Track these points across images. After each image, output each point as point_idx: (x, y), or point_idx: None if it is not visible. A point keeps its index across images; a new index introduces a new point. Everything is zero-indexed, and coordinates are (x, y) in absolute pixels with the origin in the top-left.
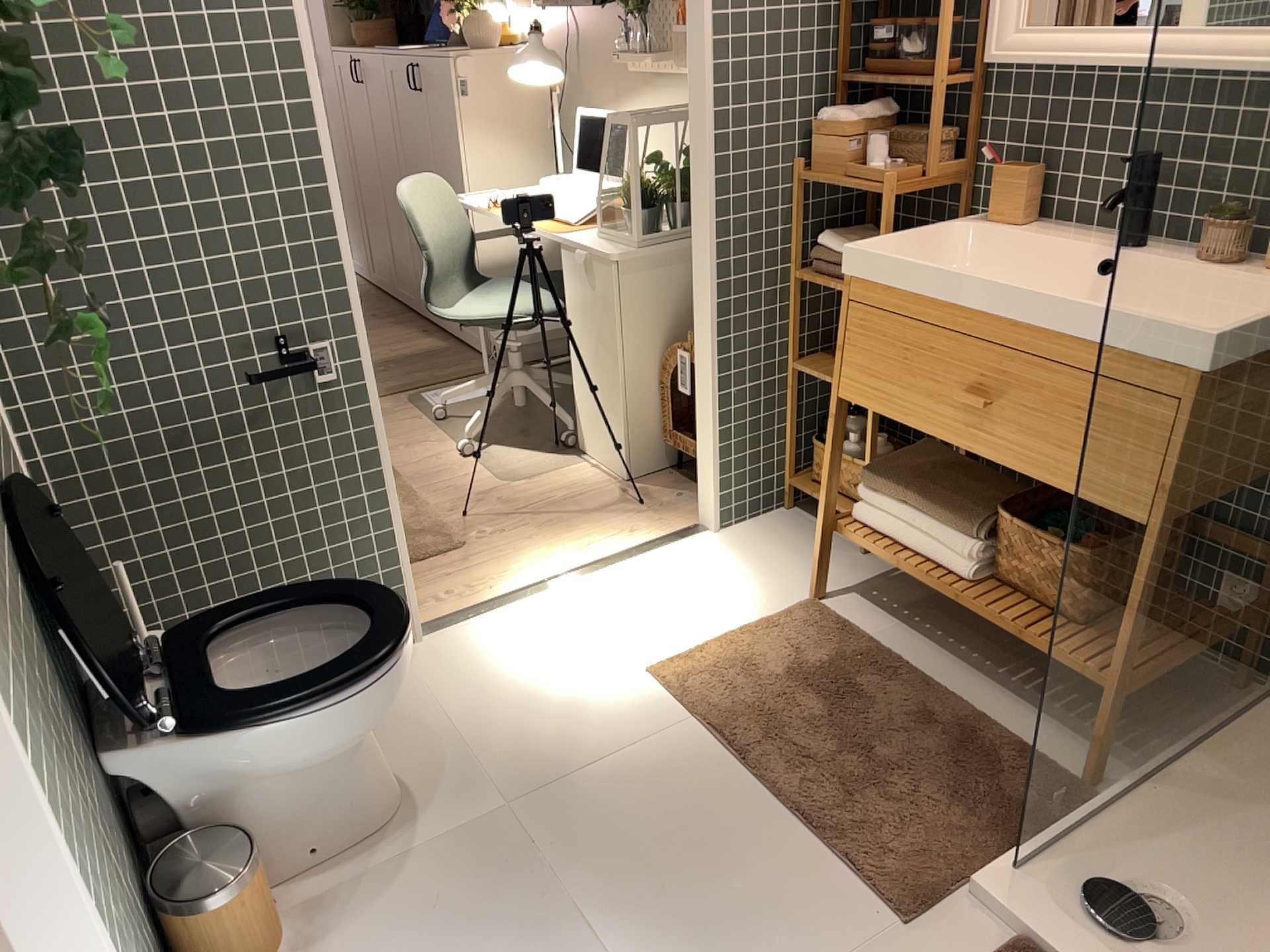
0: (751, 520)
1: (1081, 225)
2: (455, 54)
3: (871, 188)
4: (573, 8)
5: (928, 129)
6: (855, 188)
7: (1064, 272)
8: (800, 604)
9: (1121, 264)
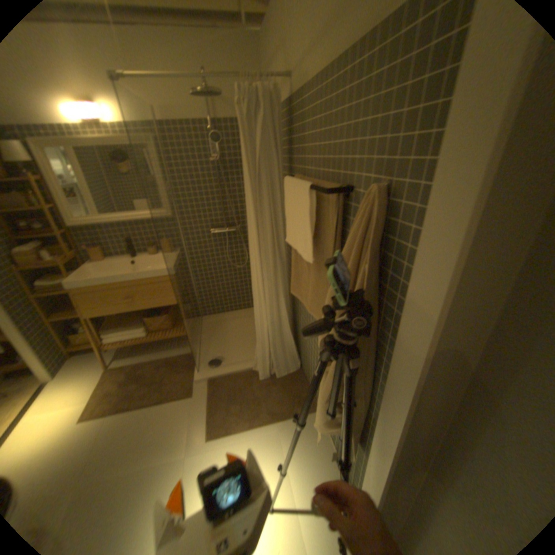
0: (61, 368)
1: (117, 254)
2: None
3: (53, 264)
4: None
5: (54, 243)
6: (47, 266)
7: (123, 265)
8: (103, 373)
9: (136, 260)
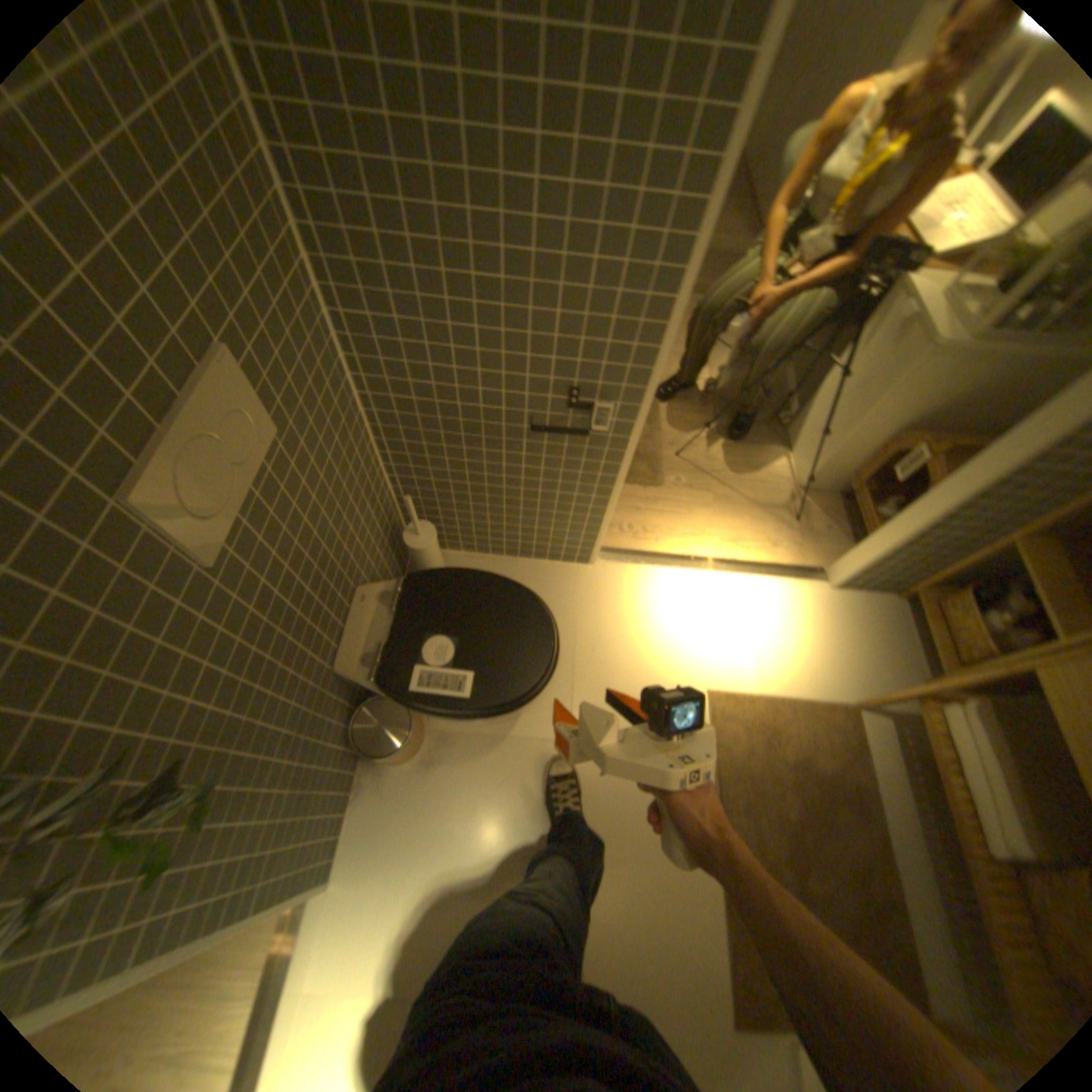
0: (865, 594)
1: None
2: None
3: None
4: None
5: None
6: None
7: None
8: (846, 707)
9: None
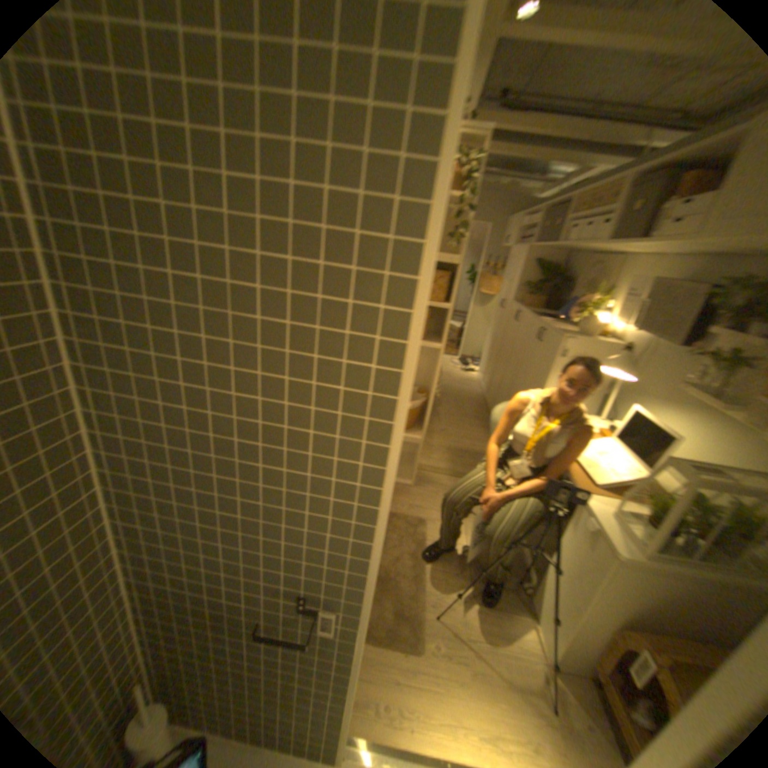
0: None
1: None
2: (569, 332)
3: None
4: (665, 337)
5: None
6: None
7: None
8: None
9: None
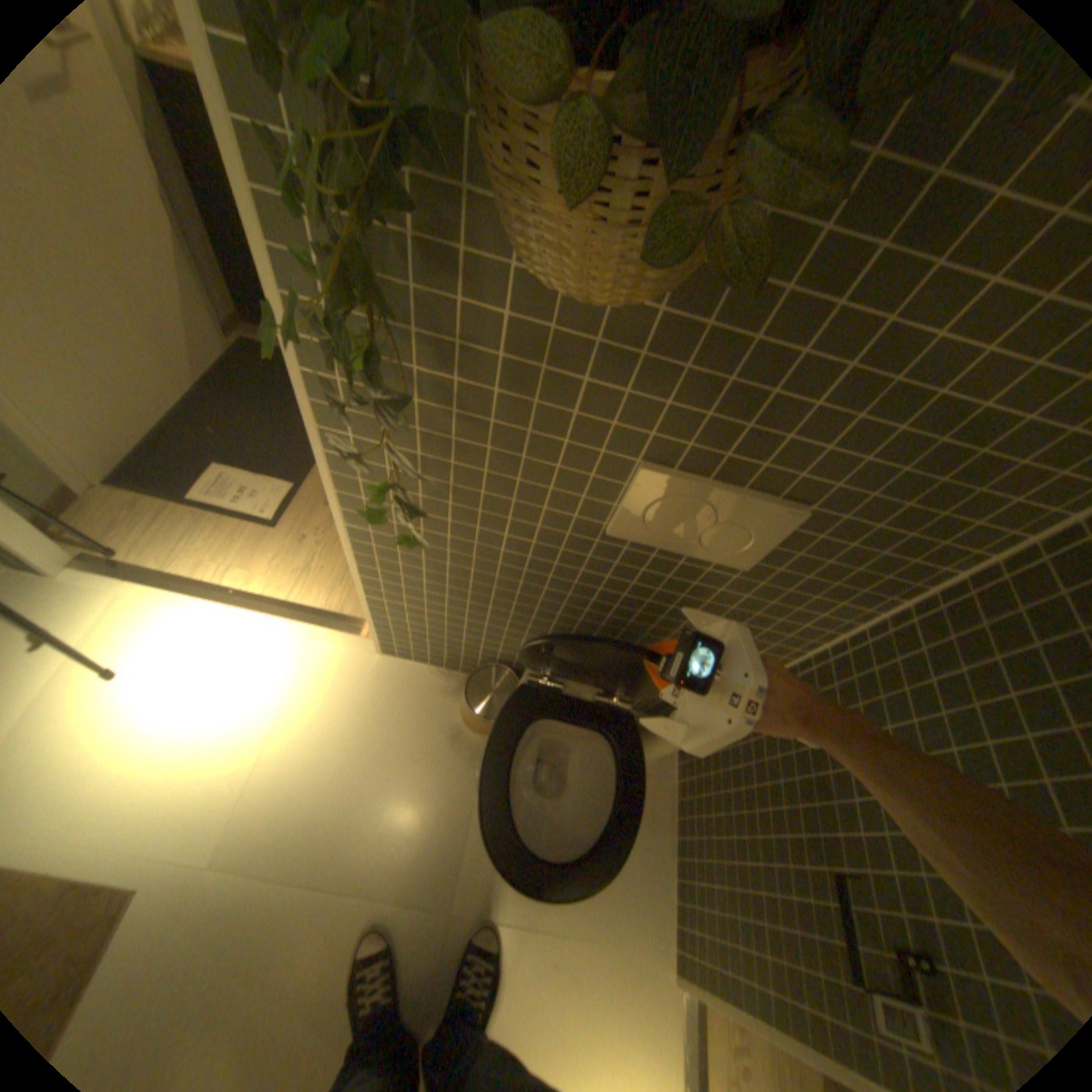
0: None
1: None
2: None
3: None
4: None
5: None
6: None
7: None
8: None
9: None
